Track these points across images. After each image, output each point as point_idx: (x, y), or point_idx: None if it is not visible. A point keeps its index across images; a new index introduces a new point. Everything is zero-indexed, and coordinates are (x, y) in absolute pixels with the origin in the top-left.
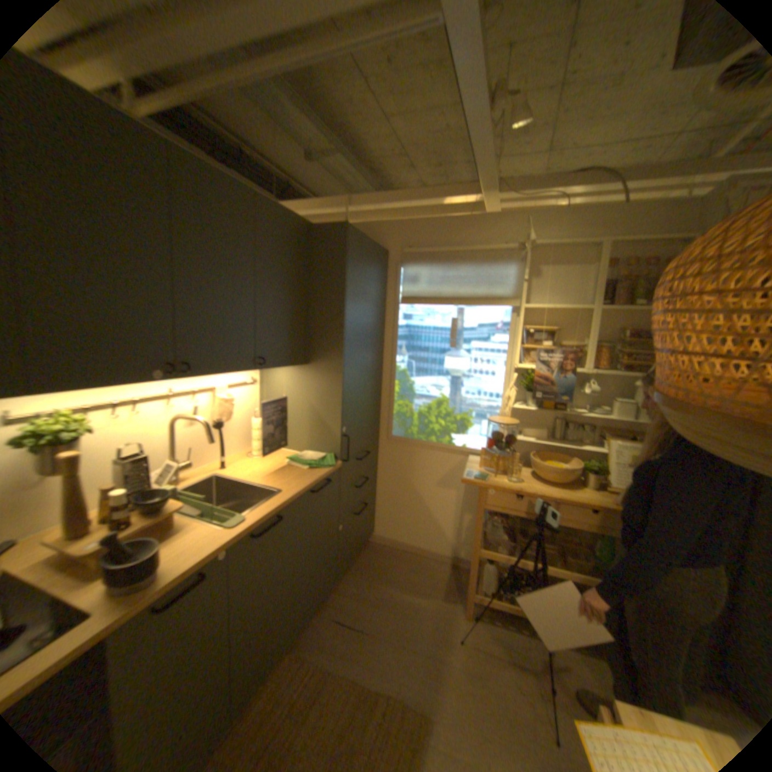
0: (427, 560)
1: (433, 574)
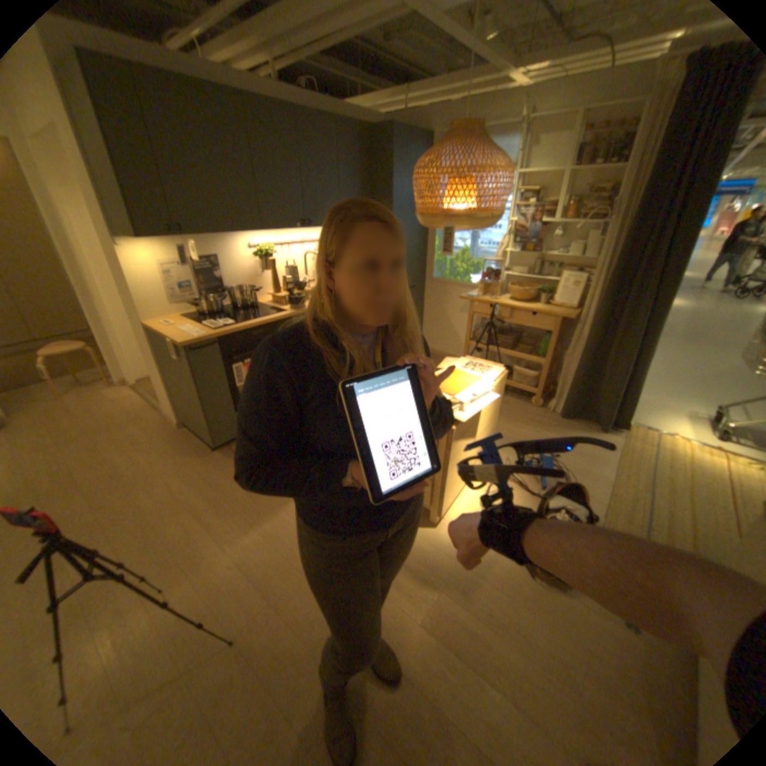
0: None
1: None
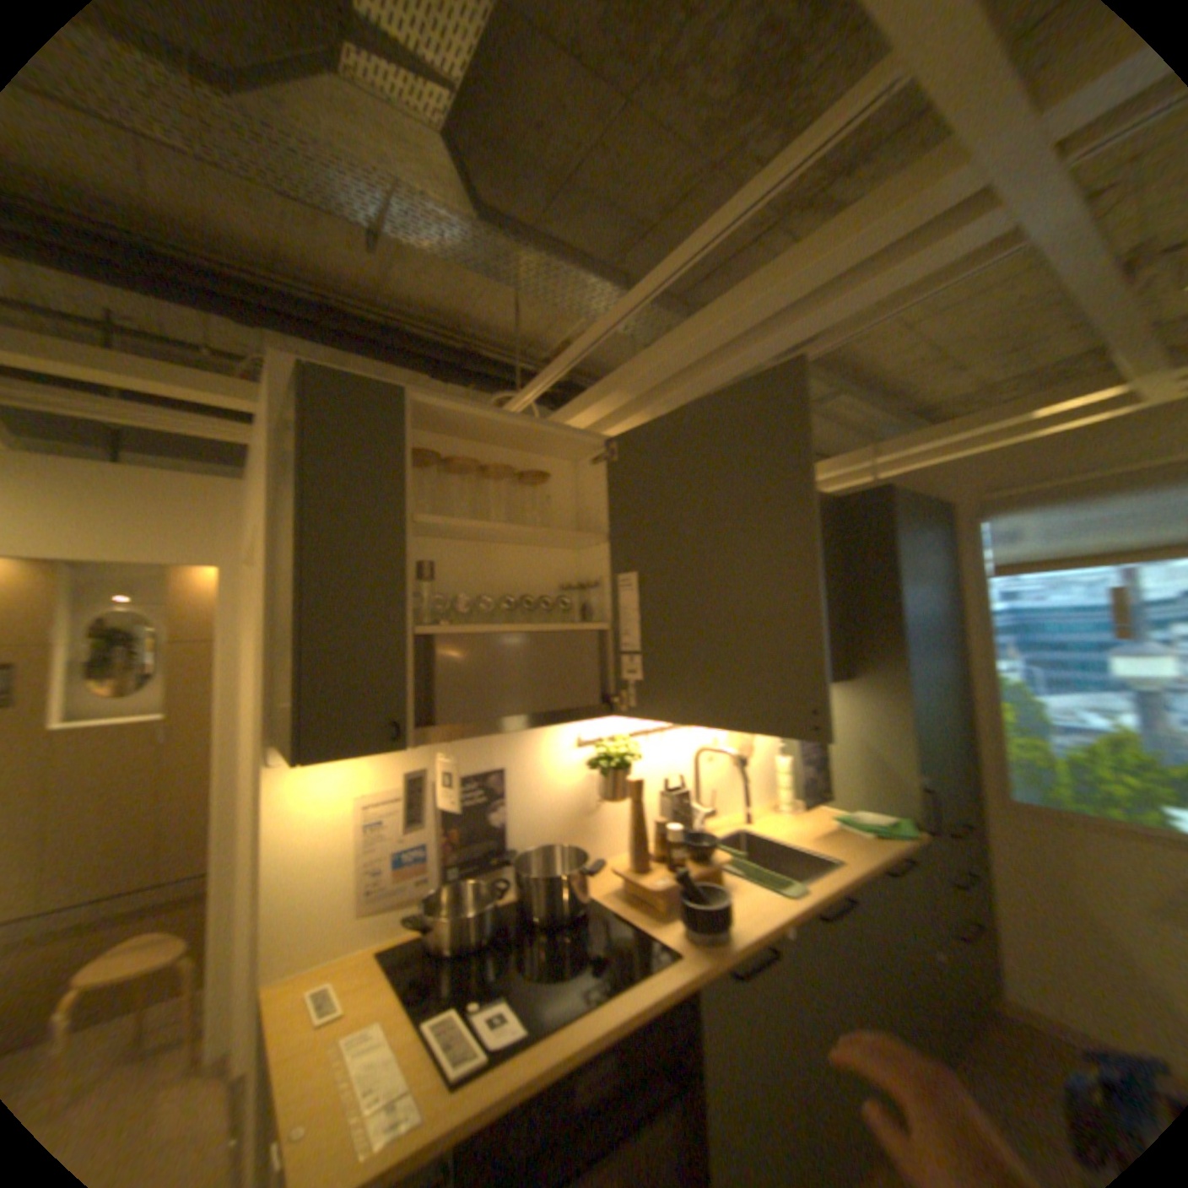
0: None
1: None
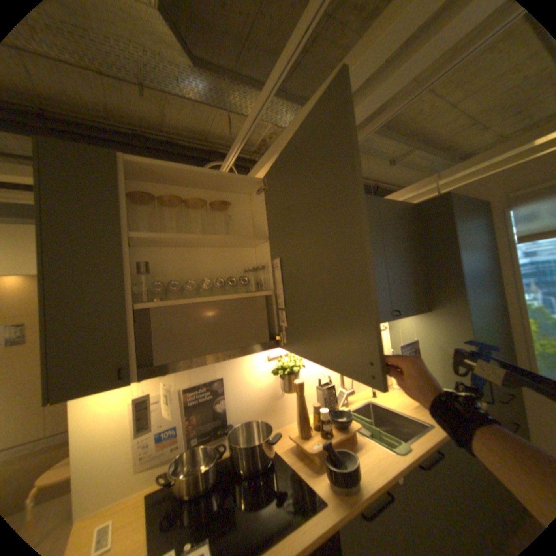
0: None
1: None
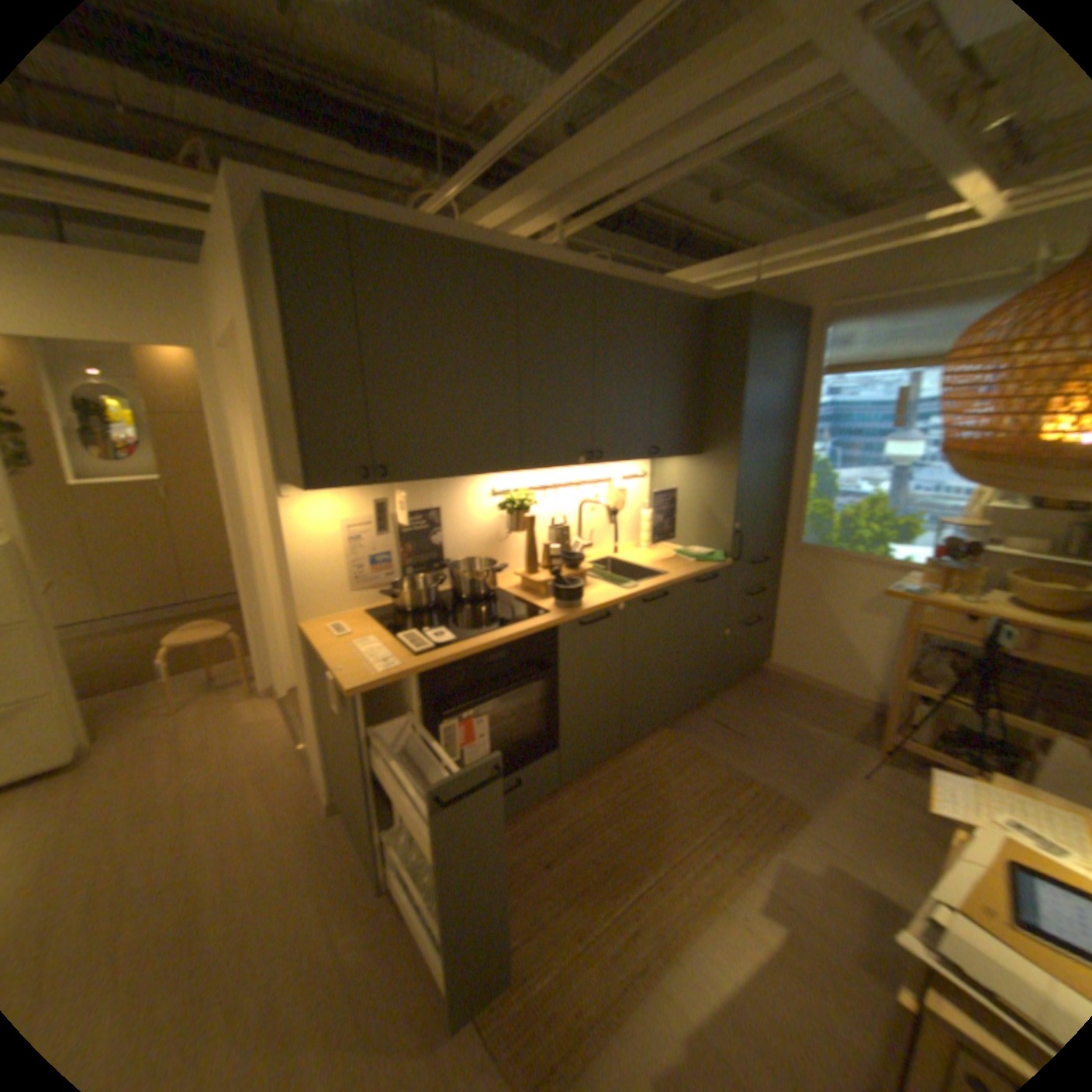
0: (840, 700)
1: (846, 714)
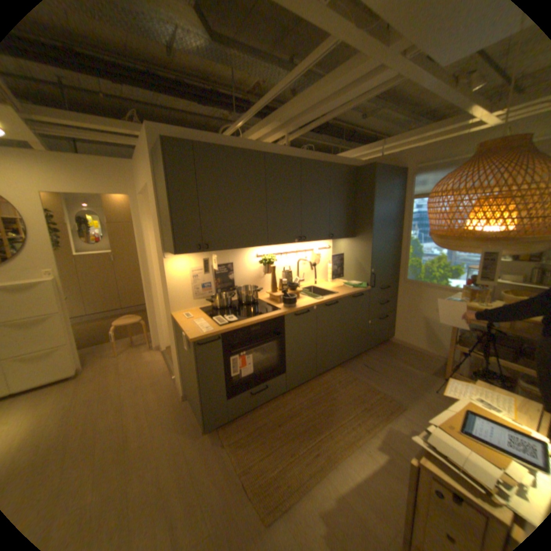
0: (427, 356)
1: (430, 363)
